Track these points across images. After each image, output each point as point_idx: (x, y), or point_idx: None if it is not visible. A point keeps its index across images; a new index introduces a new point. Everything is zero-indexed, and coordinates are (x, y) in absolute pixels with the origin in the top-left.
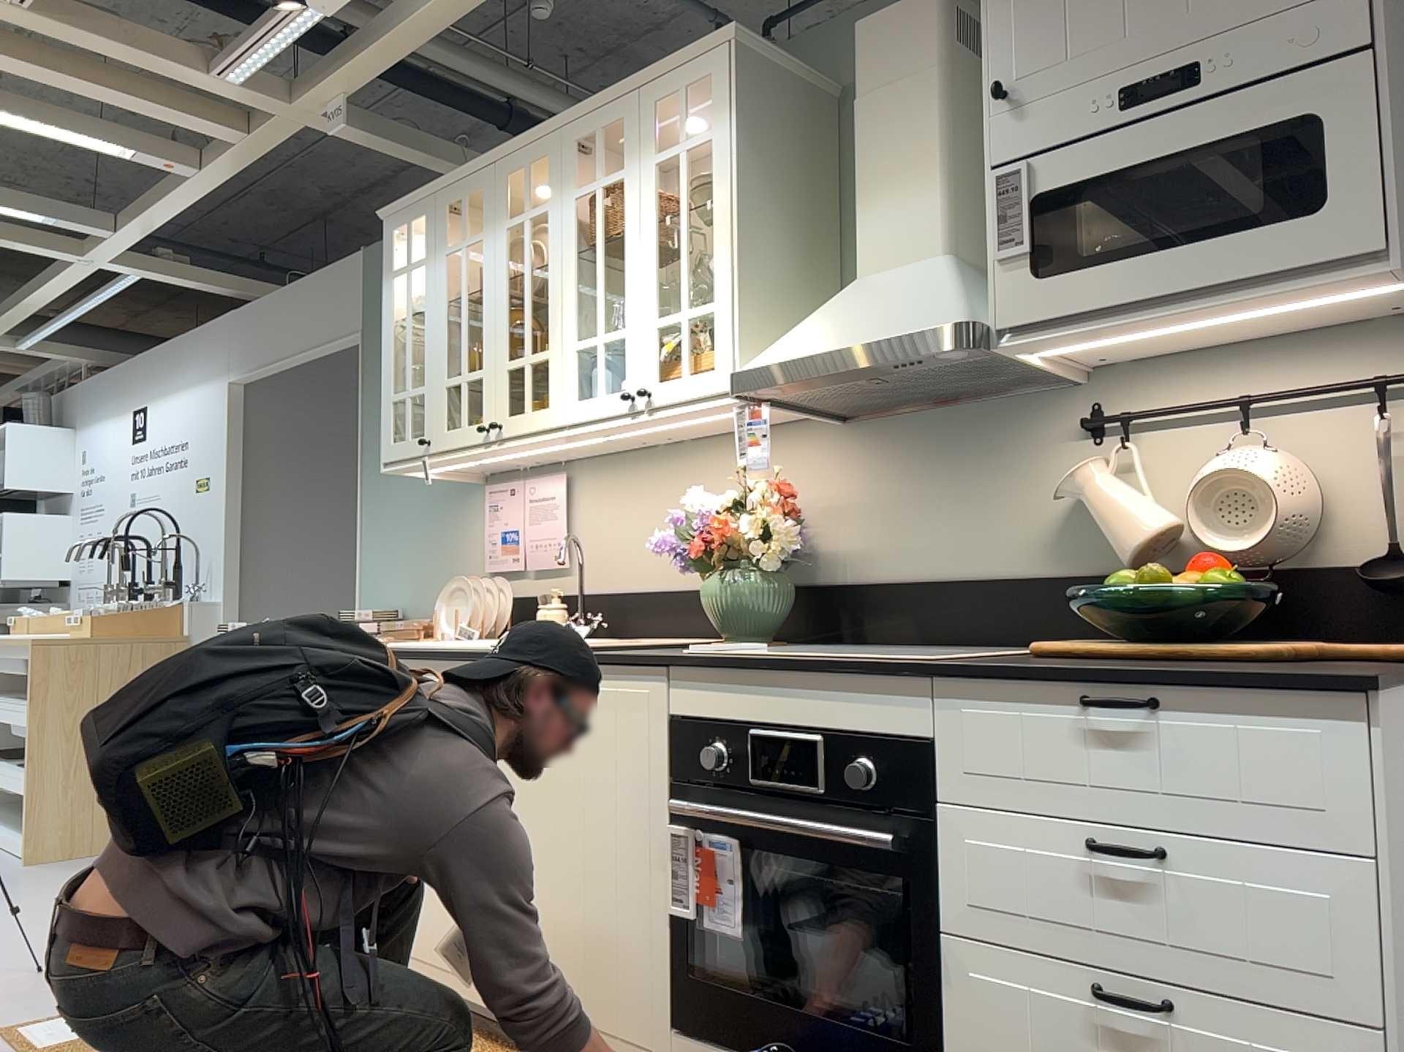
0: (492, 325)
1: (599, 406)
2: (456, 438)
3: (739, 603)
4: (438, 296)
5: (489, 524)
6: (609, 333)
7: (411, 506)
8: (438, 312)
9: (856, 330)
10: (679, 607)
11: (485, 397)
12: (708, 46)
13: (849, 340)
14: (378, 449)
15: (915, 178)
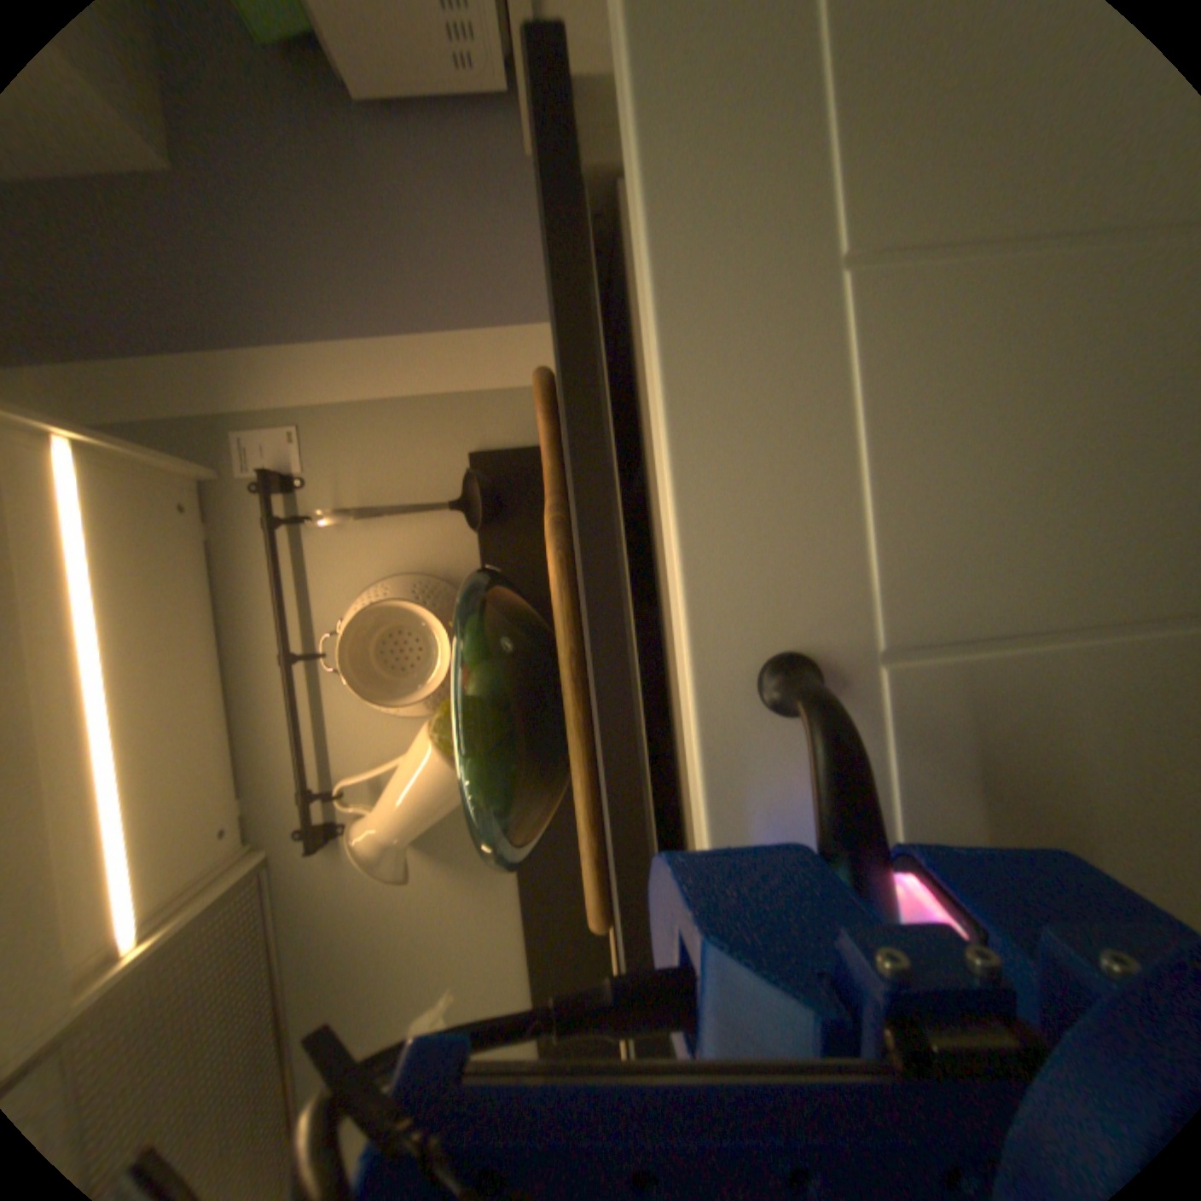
0: None
1: None
2: None
3: None
4: None
5: None
6: None
7: None
8: None
9: None
10: None
11: None
12: None
13: None
14: None
15: None
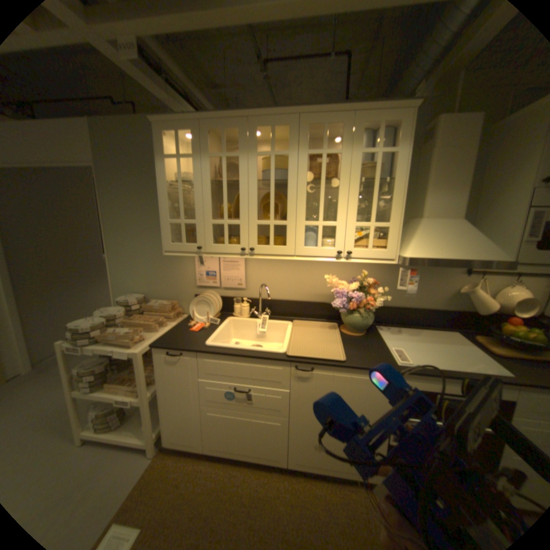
0: (247, 202)
1: (320, 253)
2: (222, 250)
3: (362, 323)
4: (203, 177)
5: (199, 268)
6: (327, 223)
7: (143, 253)
8: (203, 185)
9: (461, 251)
10: (302, 307)
11: (242, 235)
12: (404, 105)
13: (462, 256)
14: (114, 223)
15: (460, 188)
